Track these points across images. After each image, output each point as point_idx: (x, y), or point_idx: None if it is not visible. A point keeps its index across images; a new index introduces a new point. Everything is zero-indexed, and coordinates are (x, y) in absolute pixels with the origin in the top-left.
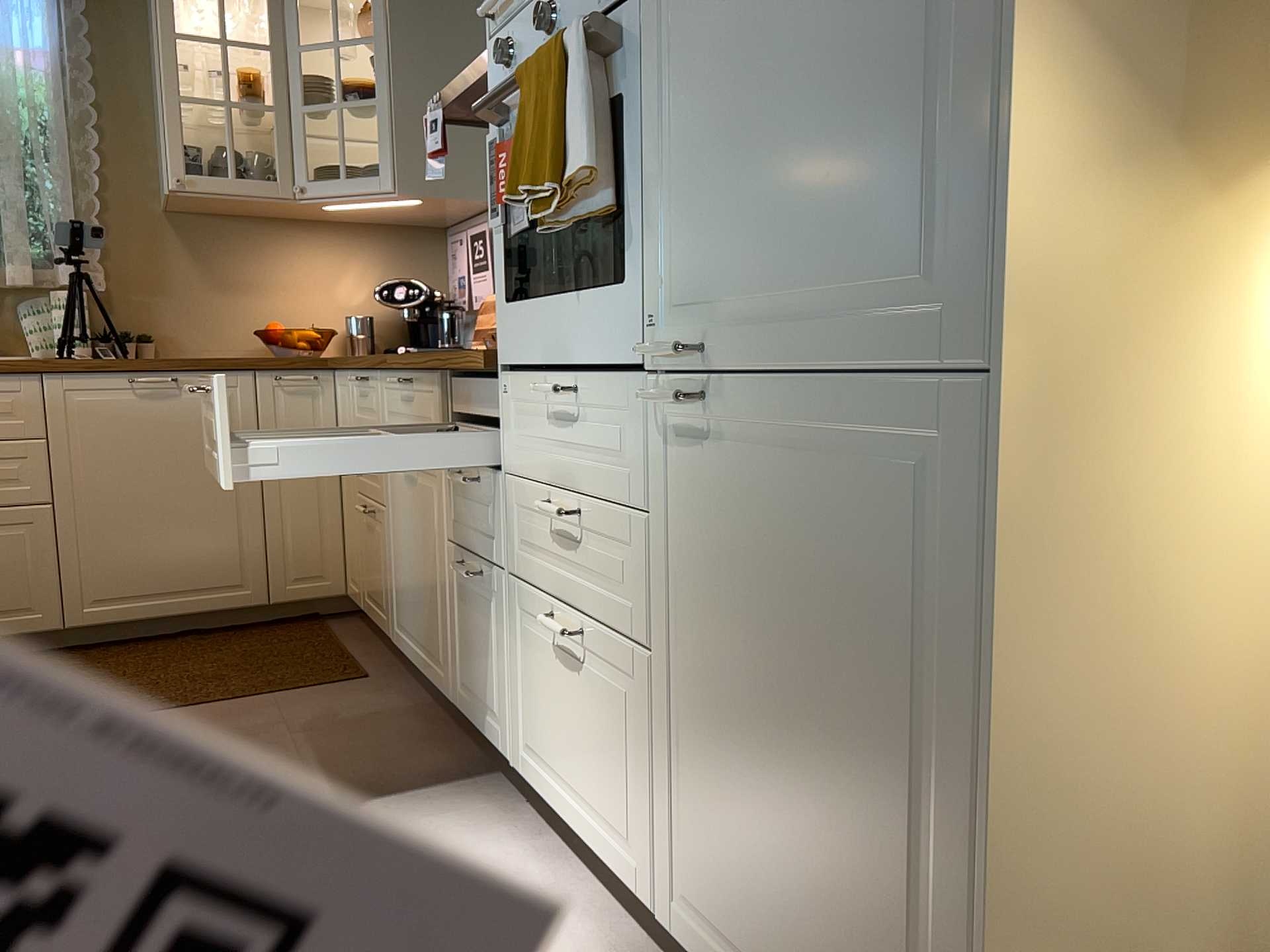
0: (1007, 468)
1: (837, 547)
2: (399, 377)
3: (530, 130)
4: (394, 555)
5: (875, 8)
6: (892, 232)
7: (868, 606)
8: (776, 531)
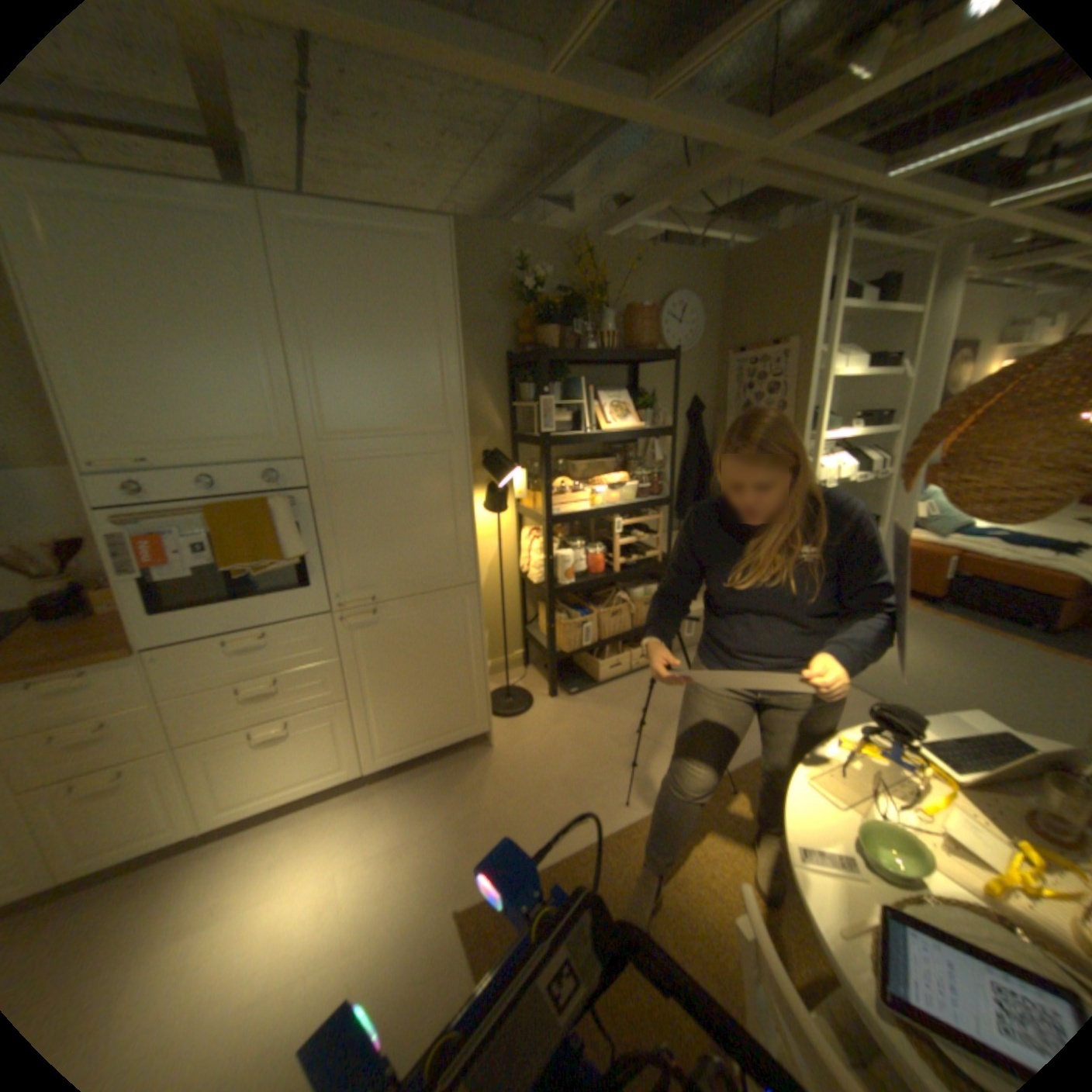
0: (475, 598)
1: (432, 629)
2: None
3: (233, 540)
4: None
5: (430, 516)
6: (442, 561)
7: (444, 636)
8: (408, 635)
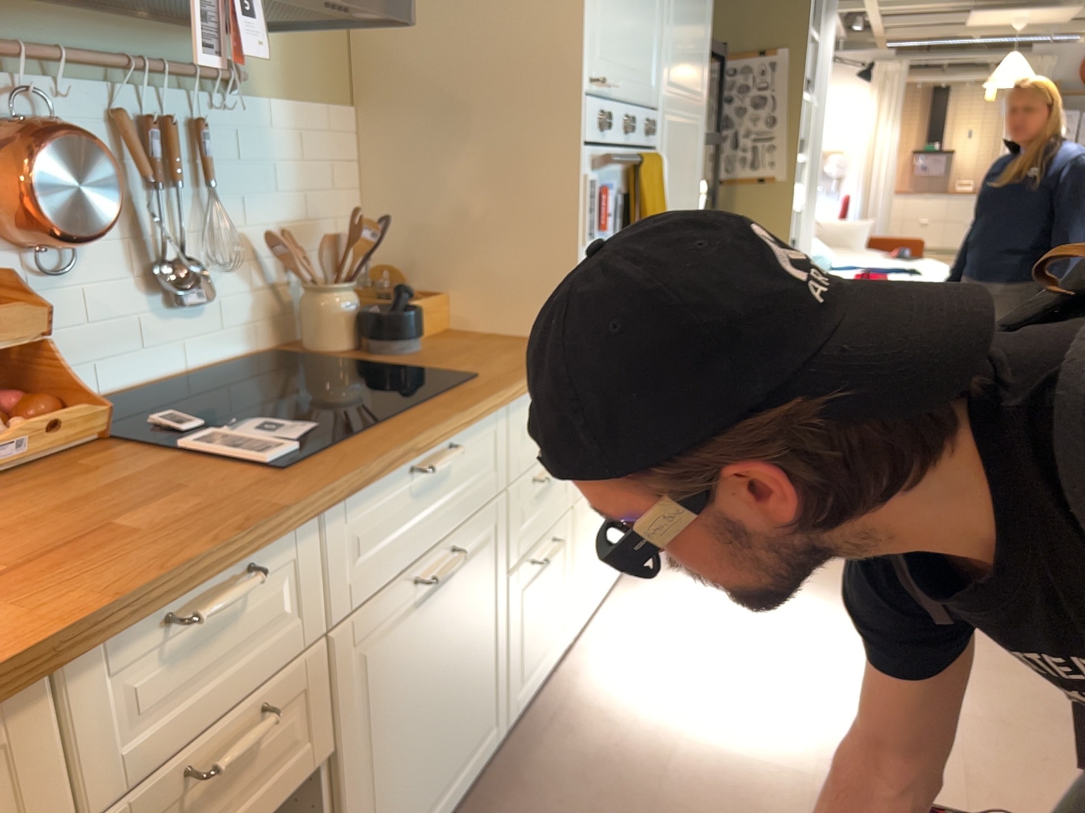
0: None
1: None
2: (414, 464)
3: (652, 202)
4: (372, 777)
5: (687, 203)
6: None
7: None
8: None
